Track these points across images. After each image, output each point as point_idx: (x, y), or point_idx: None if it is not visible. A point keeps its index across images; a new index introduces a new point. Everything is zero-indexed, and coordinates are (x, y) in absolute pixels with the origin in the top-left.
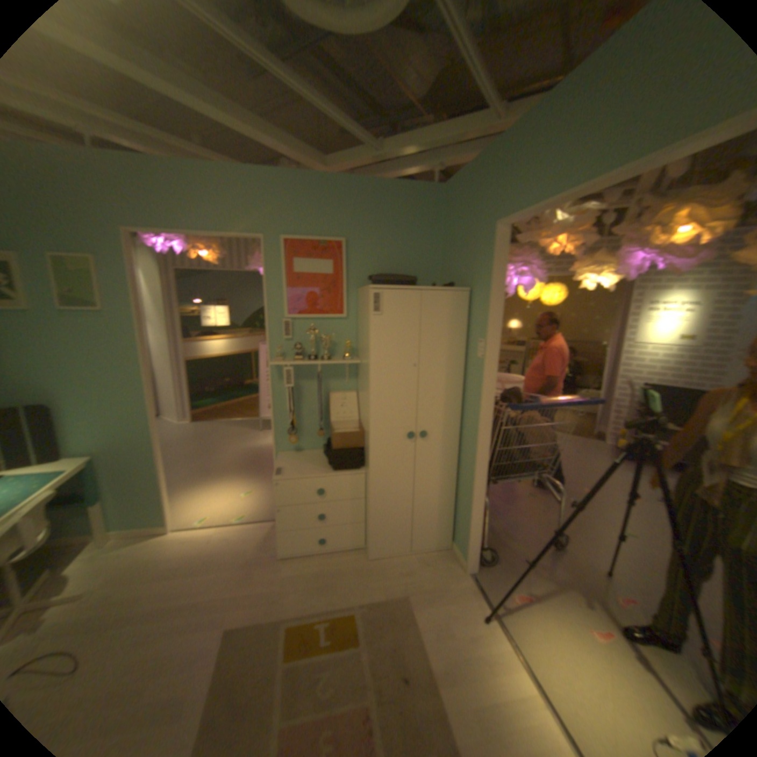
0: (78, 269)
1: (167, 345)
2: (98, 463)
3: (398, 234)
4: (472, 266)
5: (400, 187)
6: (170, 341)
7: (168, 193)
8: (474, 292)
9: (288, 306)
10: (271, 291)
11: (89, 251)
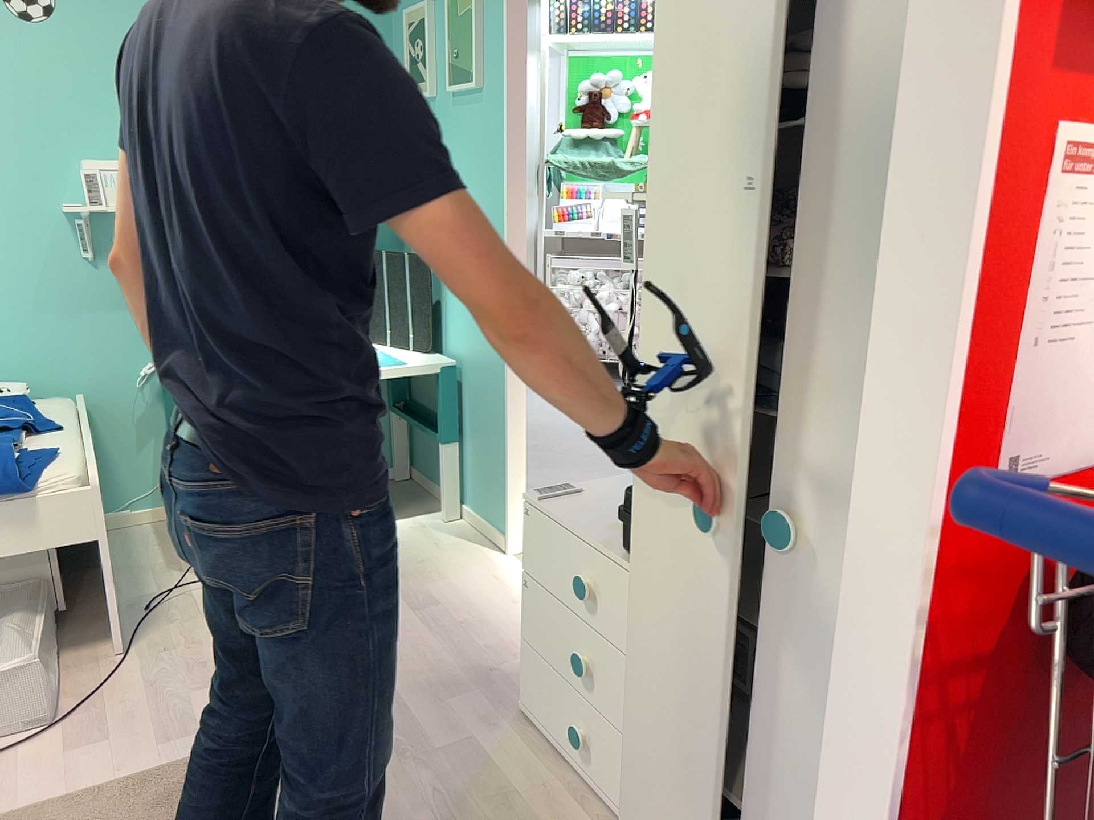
0: (466, 10)
1: None
2: (466, 374)
3: None
4: None
5: None
6: None
7: None
8: None
9: None
10: None
11: None
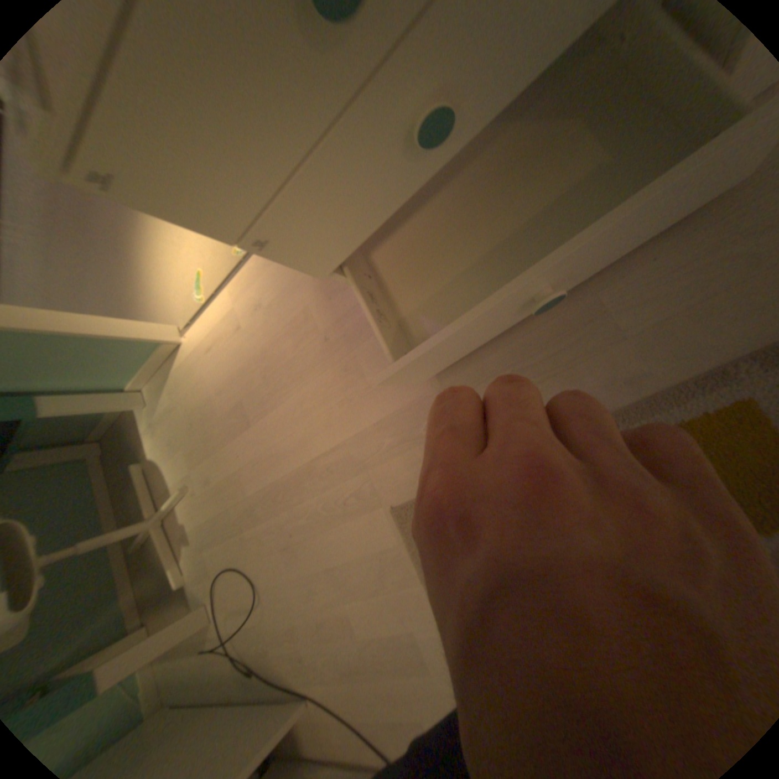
0: None
1: None
2: None
3: None
4: None
5: None
6: None
7: None
8: None
9: None
10: None
11: None
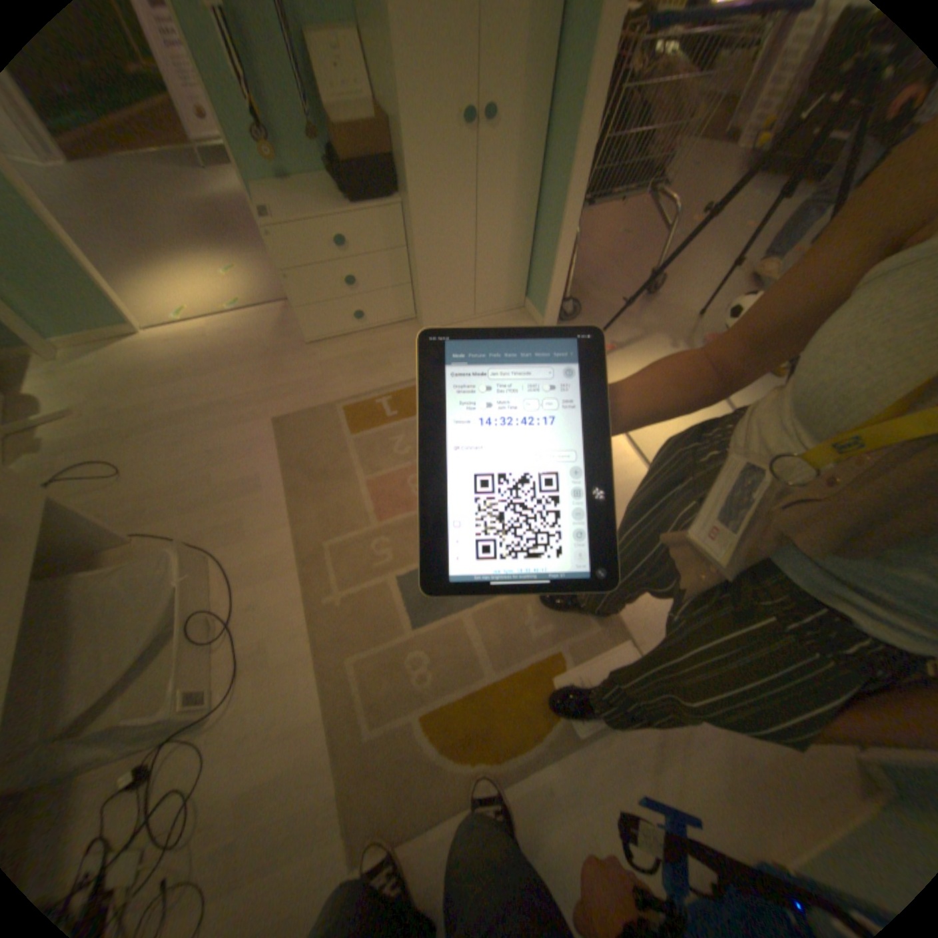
0: None
1: None
2: None
3: None
4: None
5: None
6: None
7: None
8: None
9: None
10: None
11: None
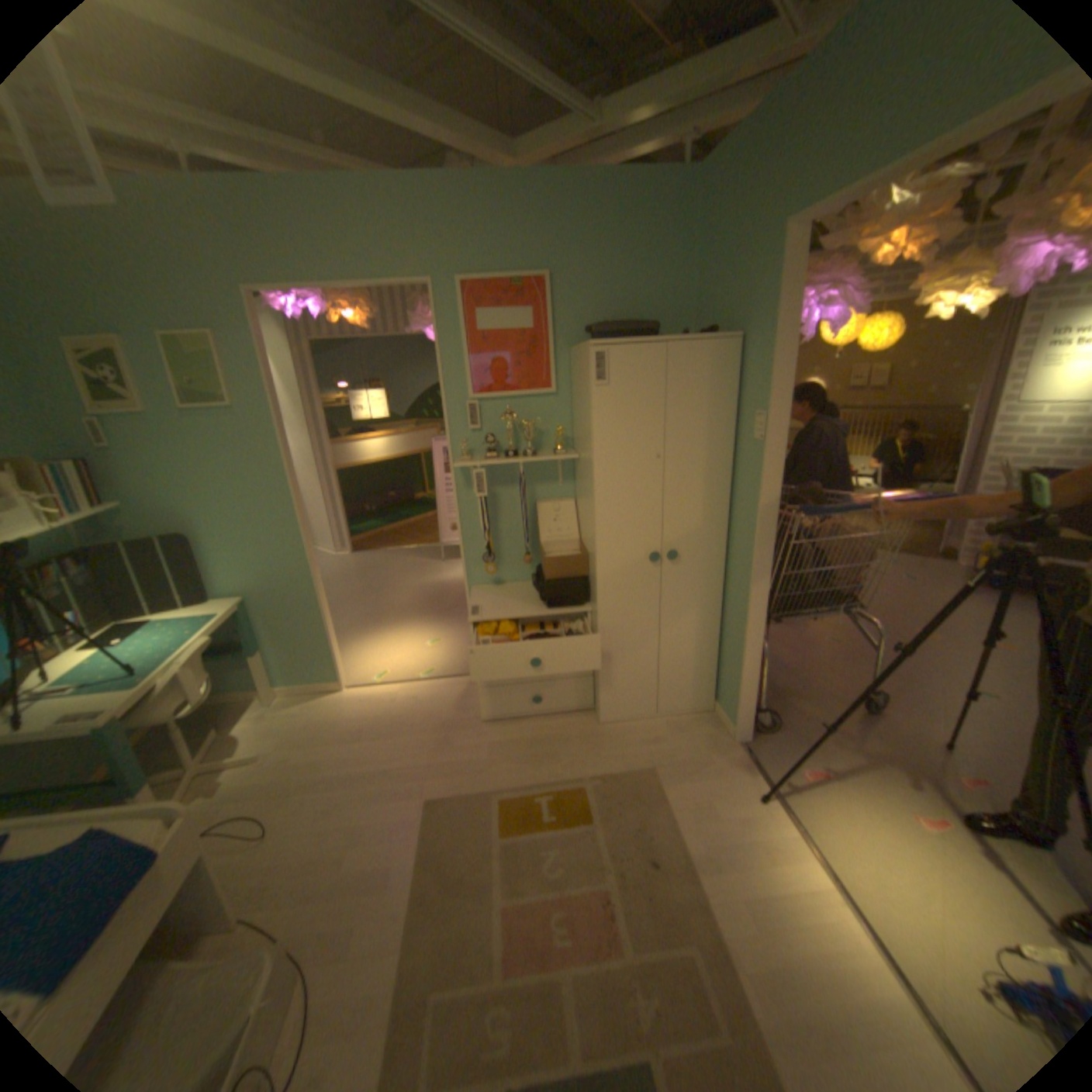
0: (198, 350)
1: (313, 448)
2: (254, 603)
3: (631, 255)
4: (748, 296)
5: (631, 176)
6: (316, 443)
7: (299, 228)
8: (751, 338)
9: (474, 381)
10: (450, 360)
11: (209, 324)
